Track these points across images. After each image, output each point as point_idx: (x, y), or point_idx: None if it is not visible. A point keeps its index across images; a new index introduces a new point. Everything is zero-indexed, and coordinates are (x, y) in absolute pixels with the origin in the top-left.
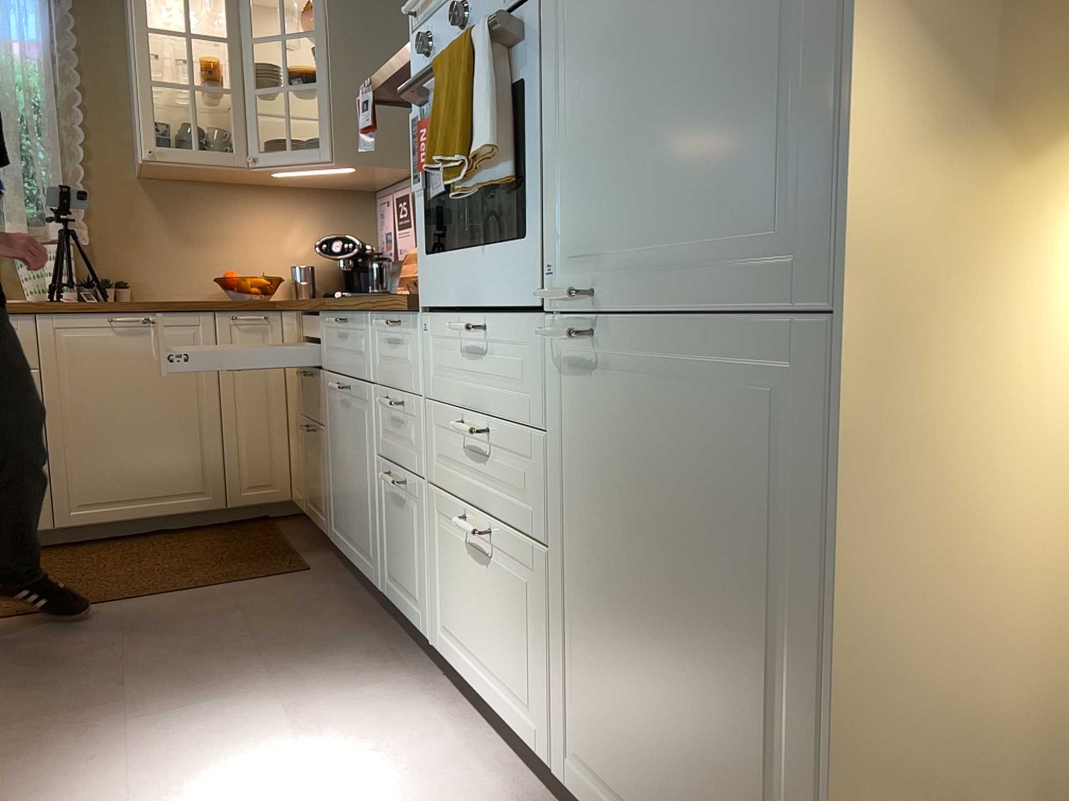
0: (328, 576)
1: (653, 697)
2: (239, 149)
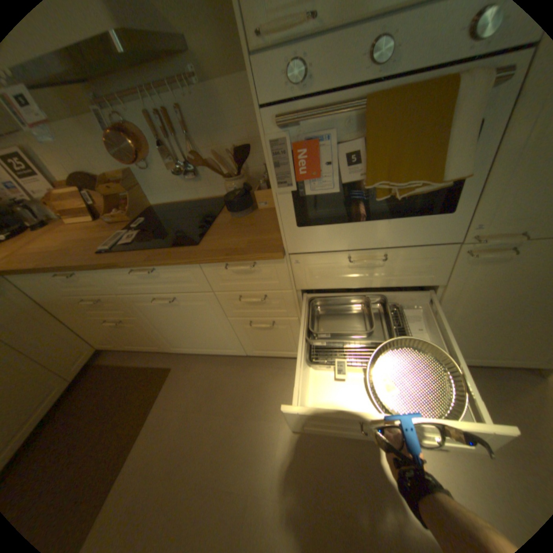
0: (183, 364)
1: (498, 335)
2: None
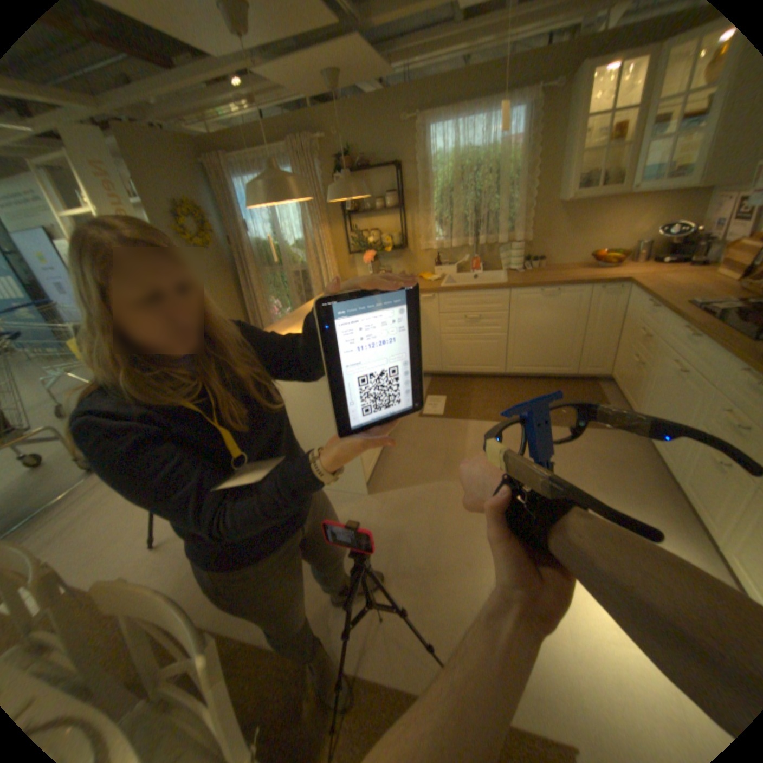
0: (634, 439)
1: None
2: (625, 177)
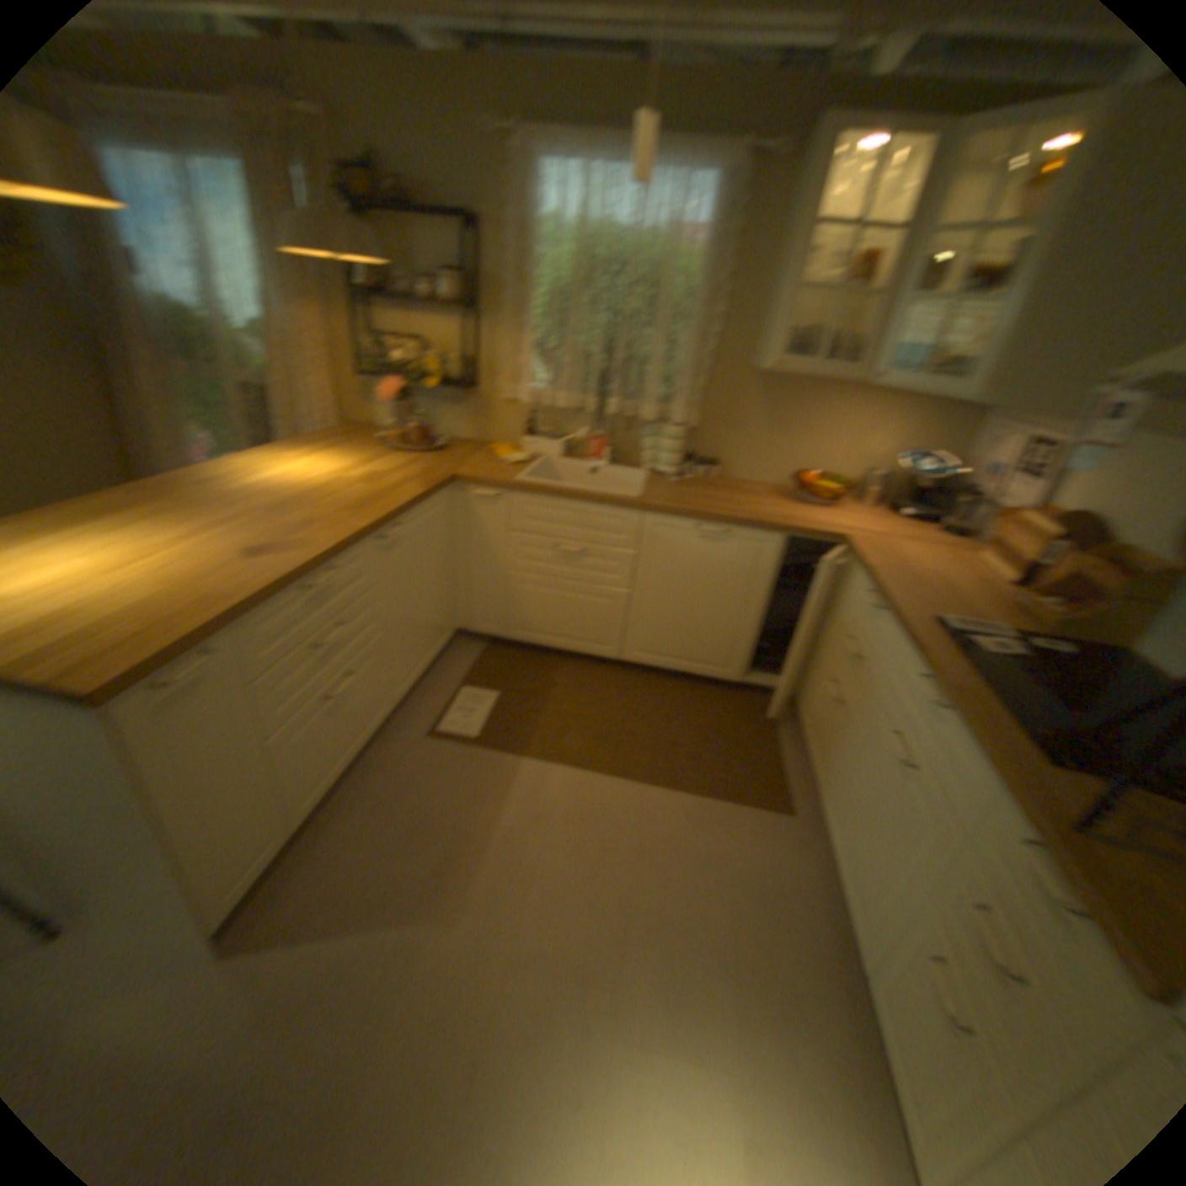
0: (810, 840)
1: None
2: (867, 353)
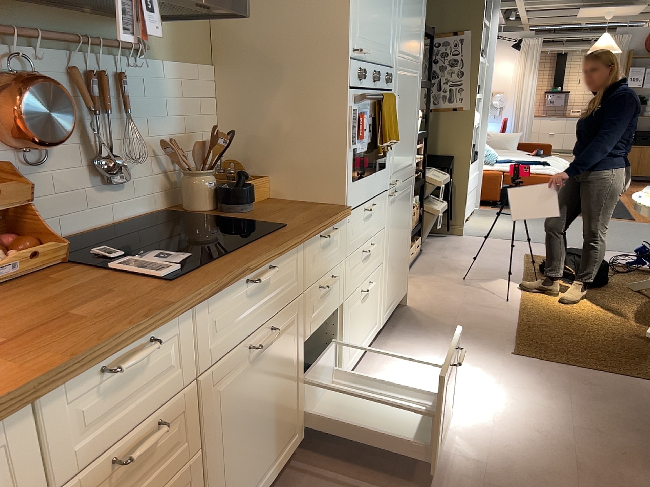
0: None
1: (396, 268)
2: None
